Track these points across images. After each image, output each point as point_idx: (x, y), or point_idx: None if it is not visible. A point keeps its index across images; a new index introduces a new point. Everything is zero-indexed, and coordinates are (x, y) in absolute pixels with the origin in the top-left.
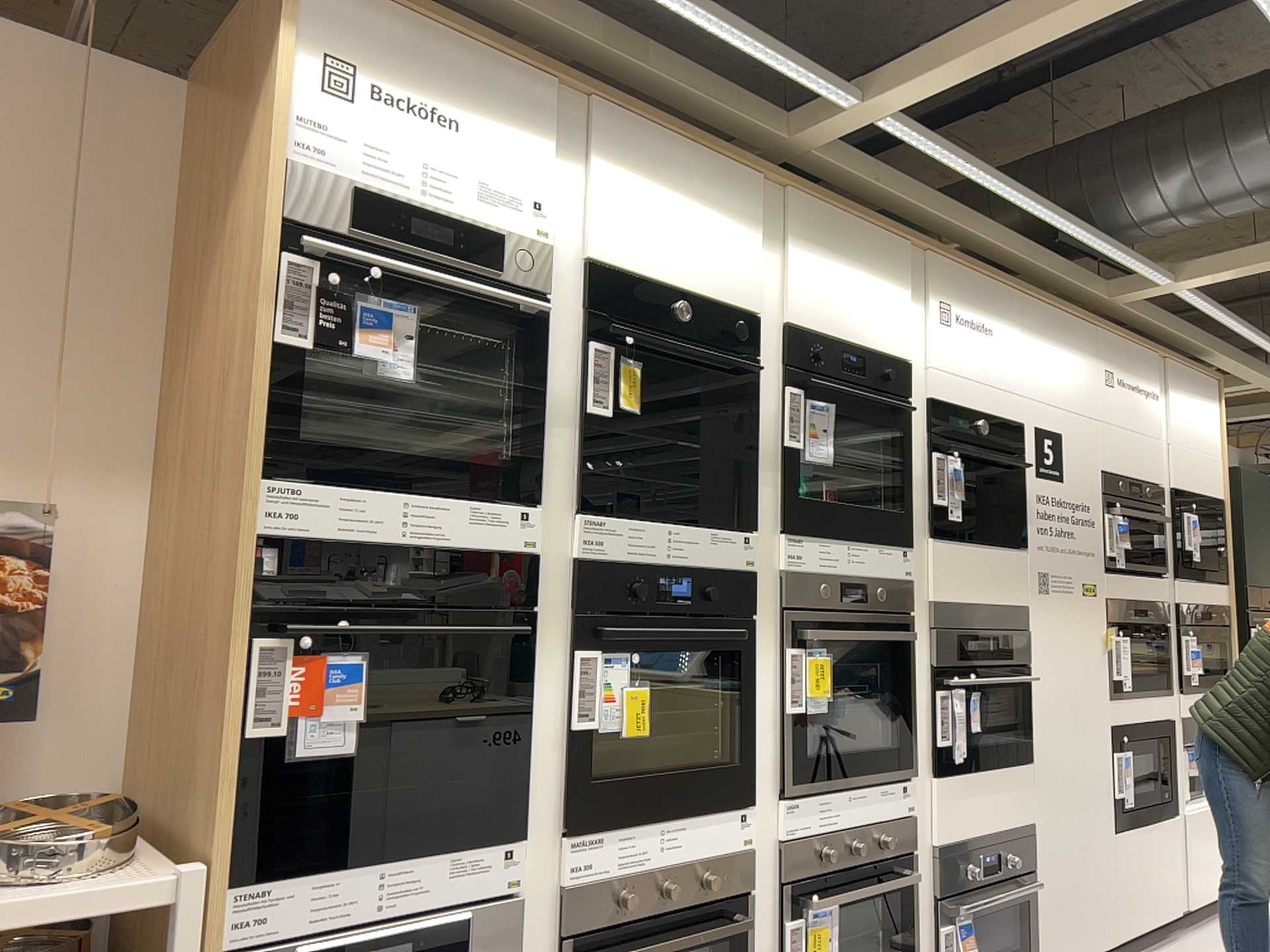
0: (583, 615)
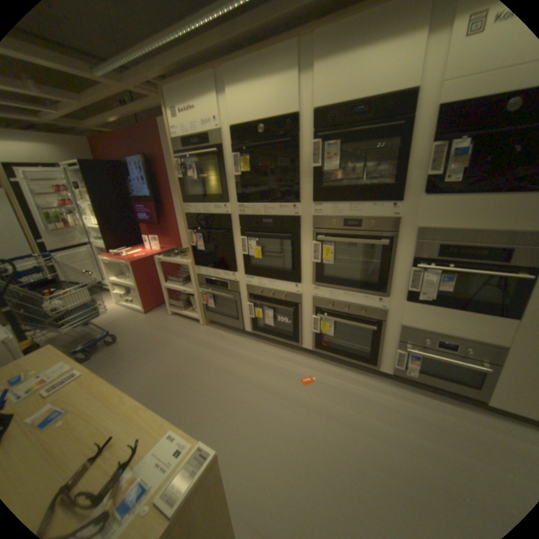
0: (242, 230)
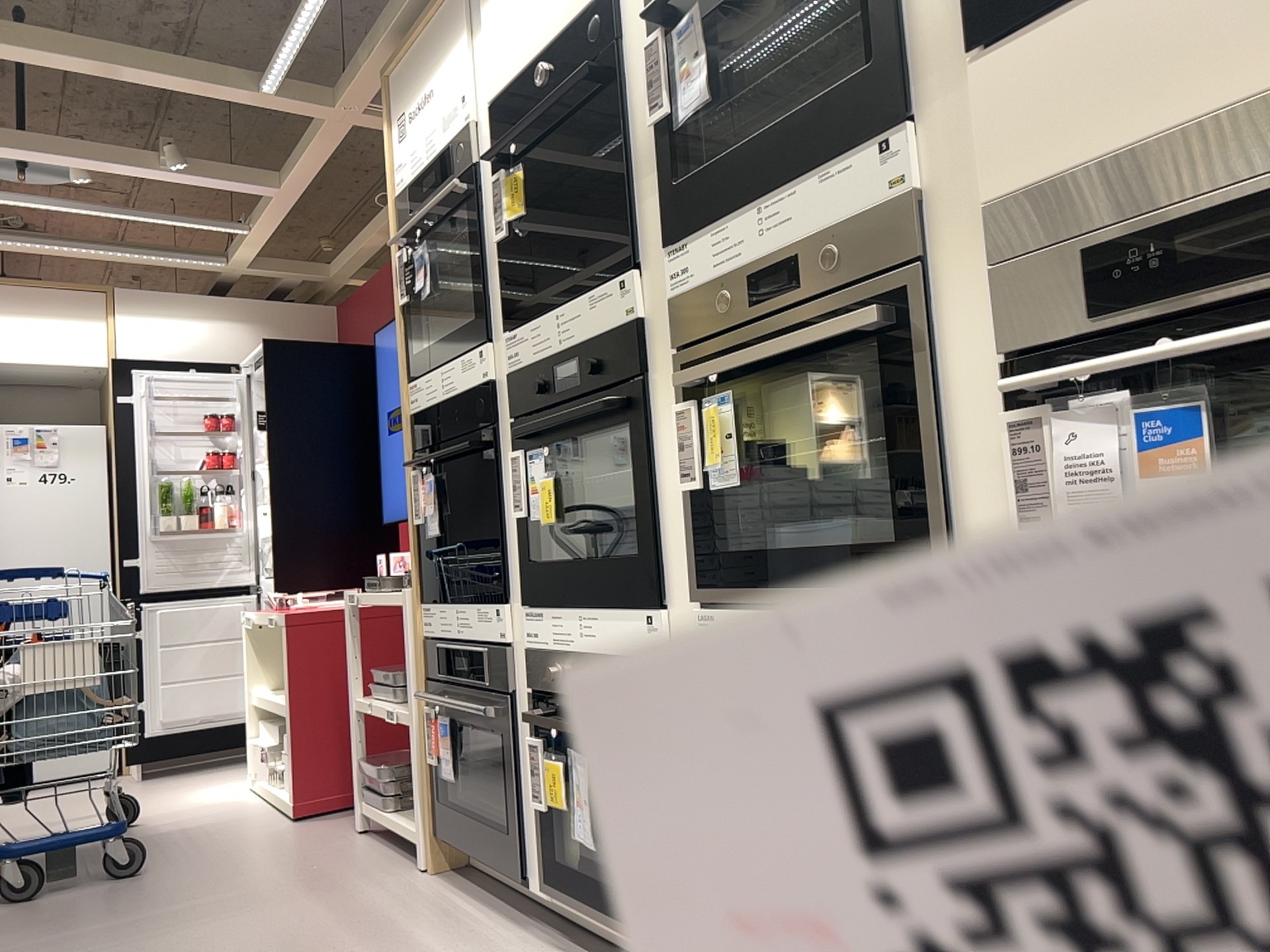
0: (513, 424)
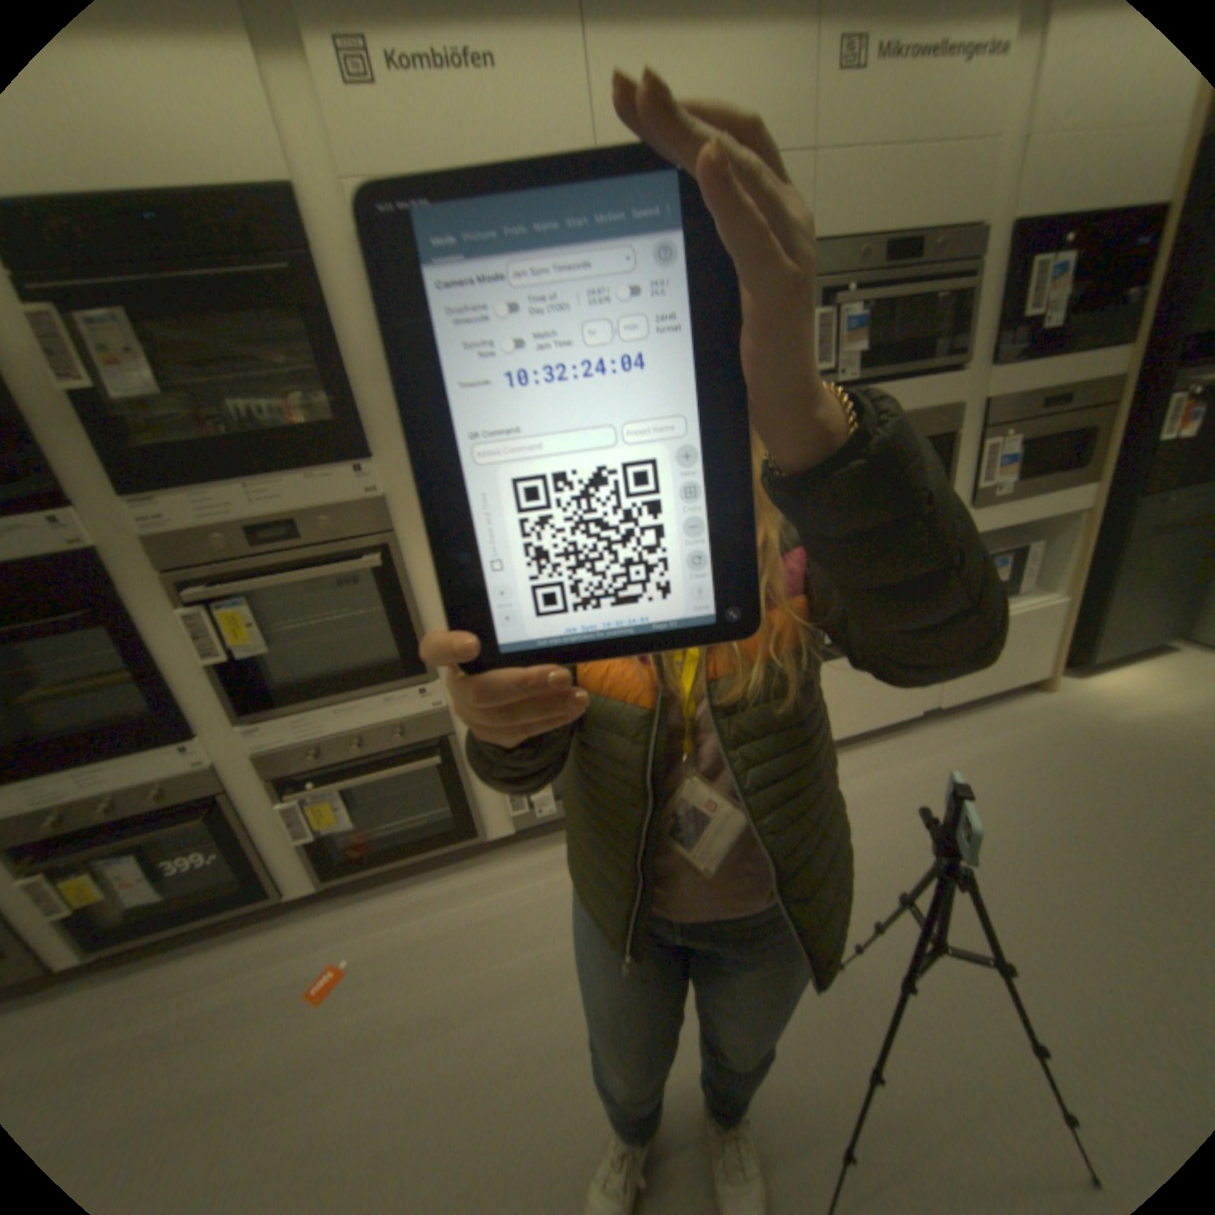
0: None
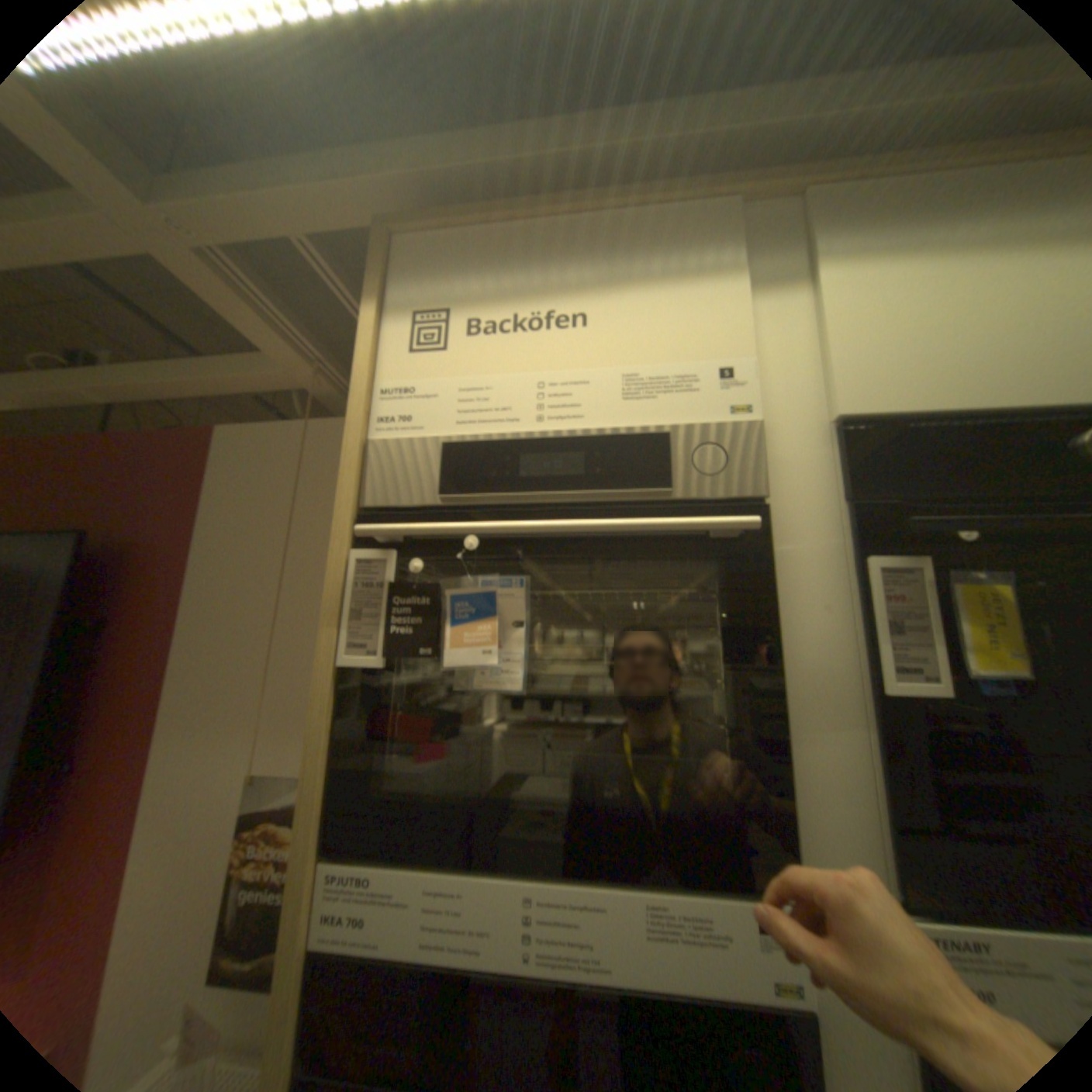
0: None
